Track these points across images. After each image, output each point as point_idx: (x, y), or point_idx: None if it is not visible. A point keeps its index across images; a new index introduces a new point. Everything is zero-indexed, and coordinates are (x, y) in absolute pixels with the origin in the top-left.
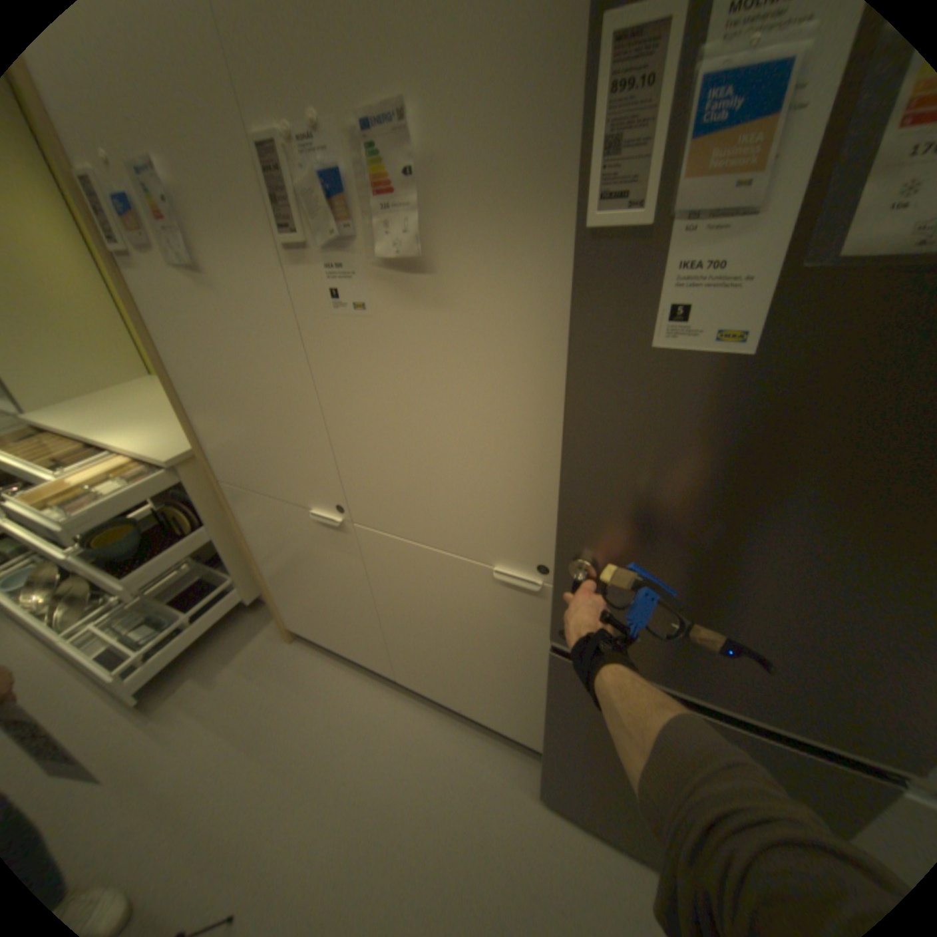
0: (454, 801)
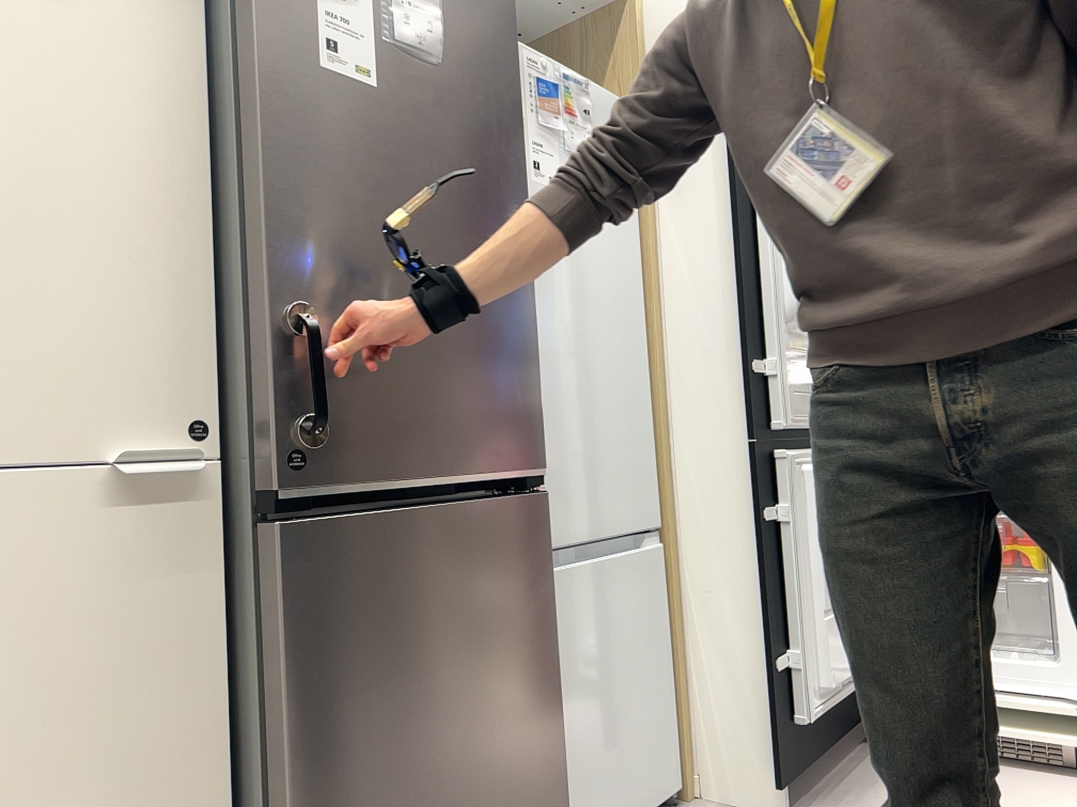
0: None
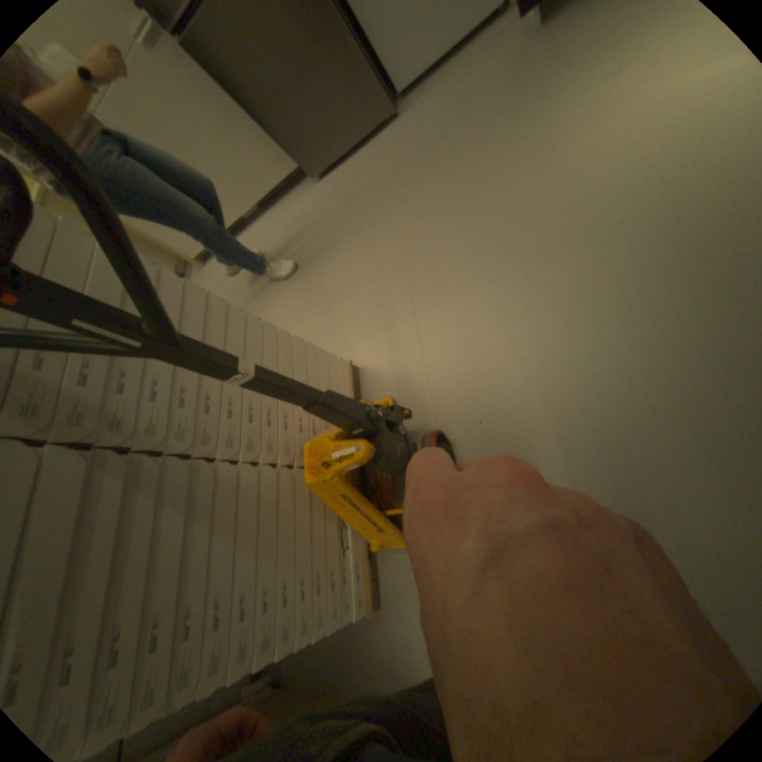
0: (289, 219)
